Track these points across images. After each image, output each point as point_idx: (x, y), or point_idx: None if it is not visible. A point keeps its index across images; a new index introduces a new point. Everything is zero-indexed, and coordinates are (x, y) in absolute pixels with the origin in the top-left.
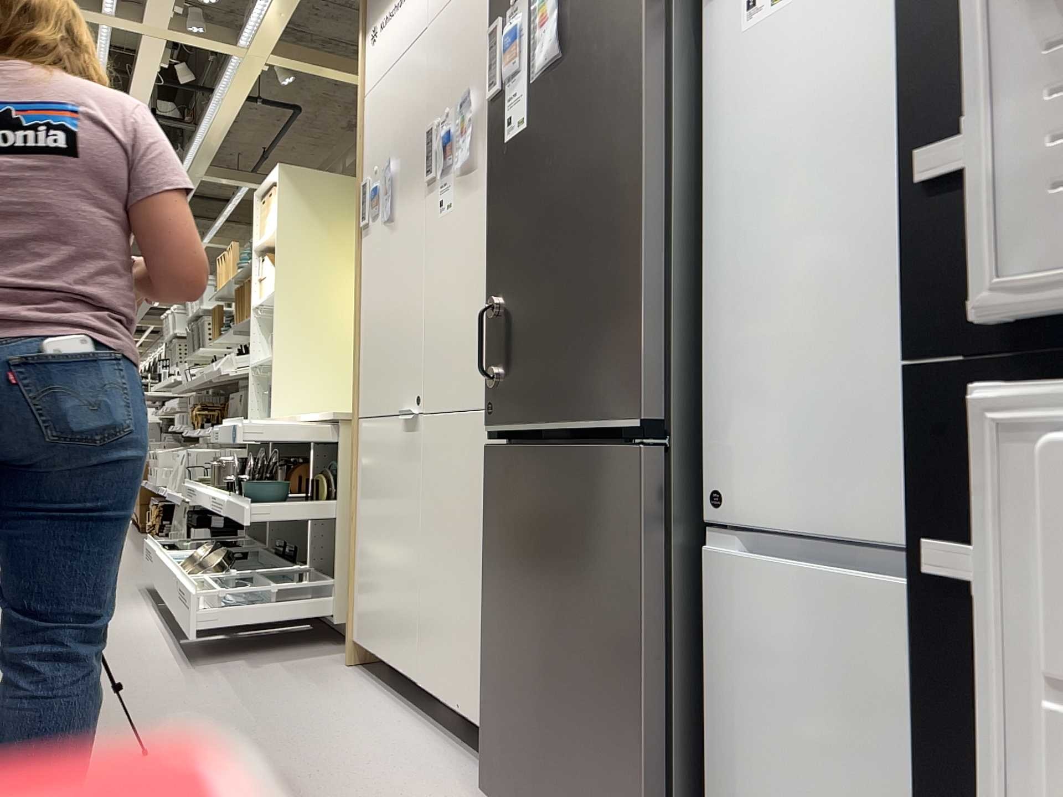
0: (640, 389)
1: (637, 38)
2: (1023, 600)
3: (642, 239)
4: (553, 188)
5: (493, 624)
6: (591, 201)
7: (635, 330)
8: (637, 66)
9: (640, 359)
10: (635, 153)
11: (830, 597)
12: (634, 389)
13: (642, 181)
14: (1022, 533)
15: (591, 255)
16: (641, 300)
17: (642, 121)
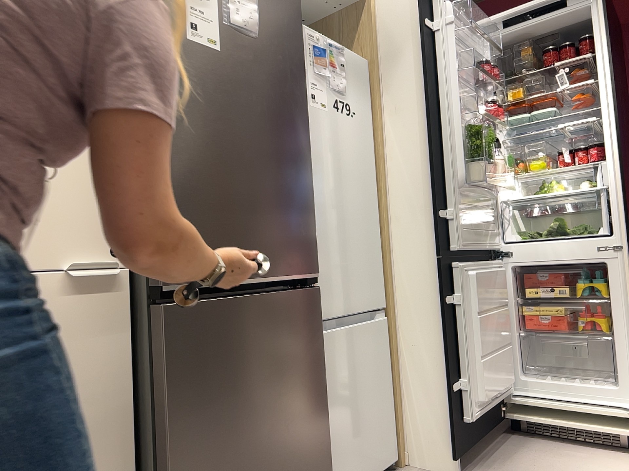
0: (315, 257)
1: (302, 77)
2: (464, 299)
3: (311, 181)
4: (251, 118)
5: (189, 468)
6: (282, 144)
7: (311, 226)
8: (303, 92)
9: (314, 242)
10: (306, 136)
11: (349, 334)
12: (312, 256)
13: (309, 151)
14: (463, 287)
15: (284, 176)
16: (312, 211)
17: (307, 122)
